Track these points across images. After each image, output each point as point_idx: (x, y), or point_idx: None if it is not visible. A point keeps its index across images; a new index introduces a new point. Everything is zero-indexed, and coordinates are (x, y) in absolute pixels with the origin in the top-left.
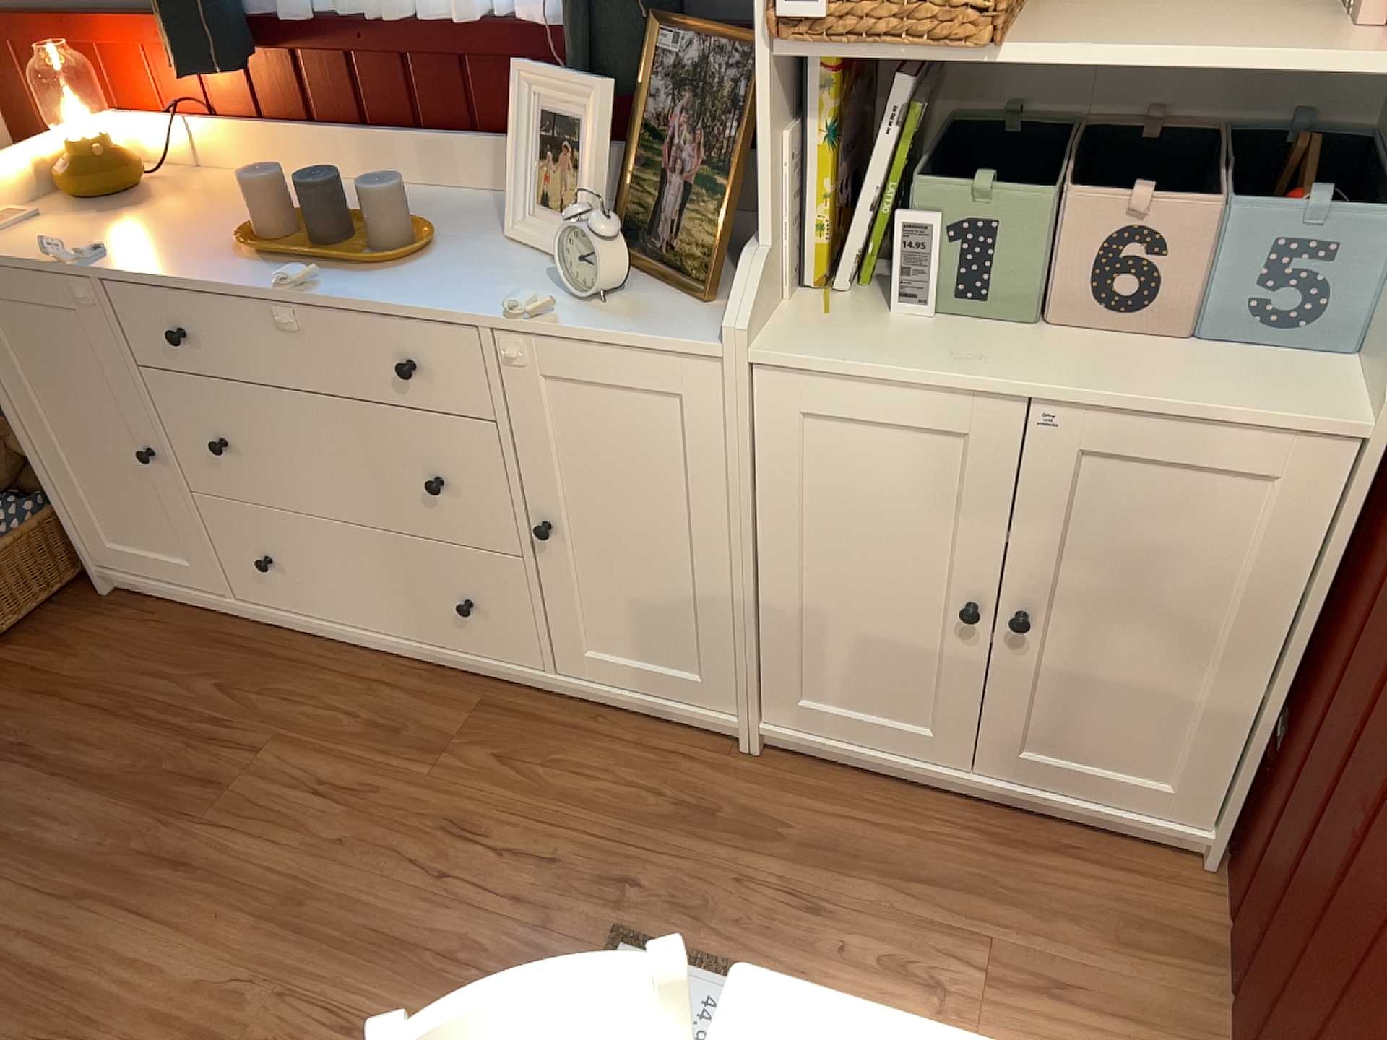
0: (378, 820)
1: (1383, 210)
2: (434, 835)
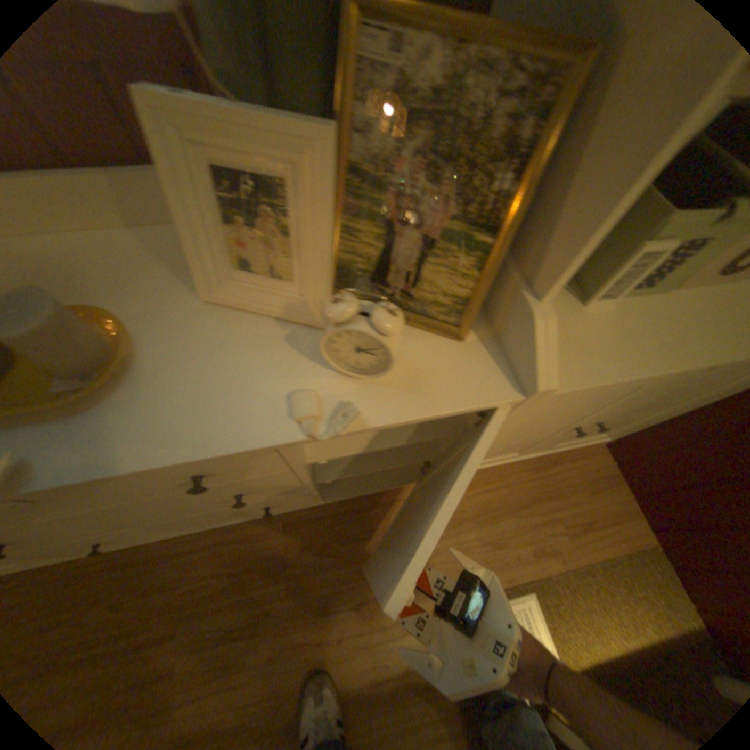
0: (280, 641)
1: None
2: (316, 628)
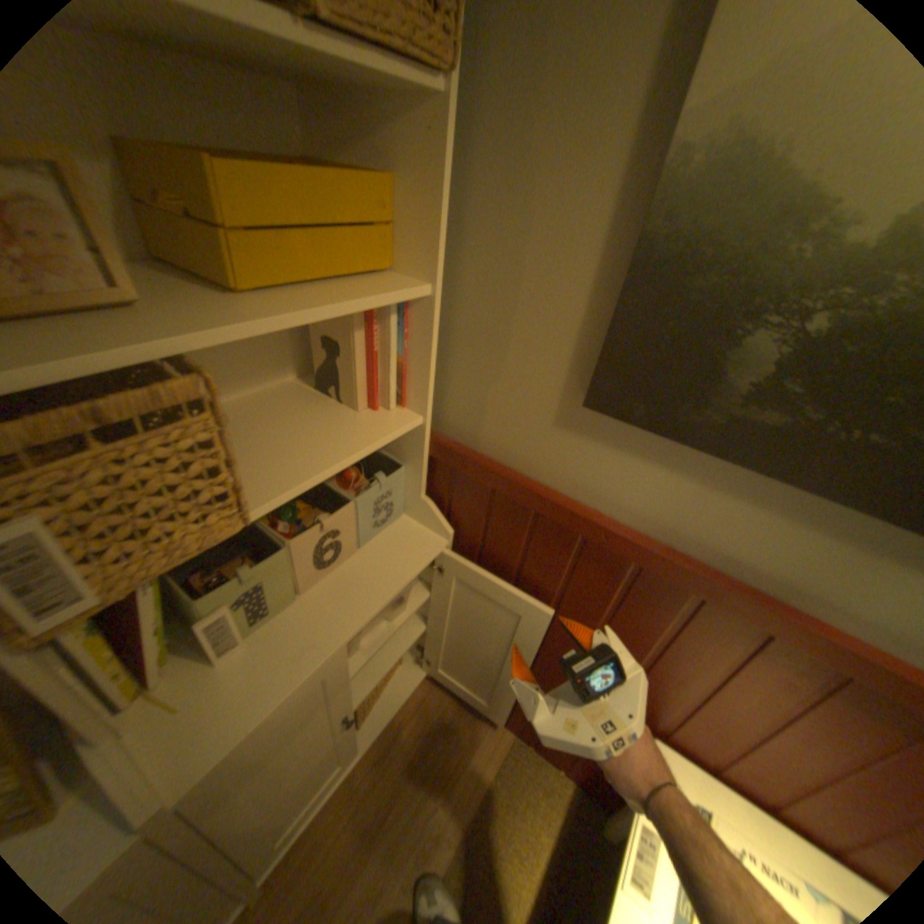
0: None
1: (398, 463)
2: None
